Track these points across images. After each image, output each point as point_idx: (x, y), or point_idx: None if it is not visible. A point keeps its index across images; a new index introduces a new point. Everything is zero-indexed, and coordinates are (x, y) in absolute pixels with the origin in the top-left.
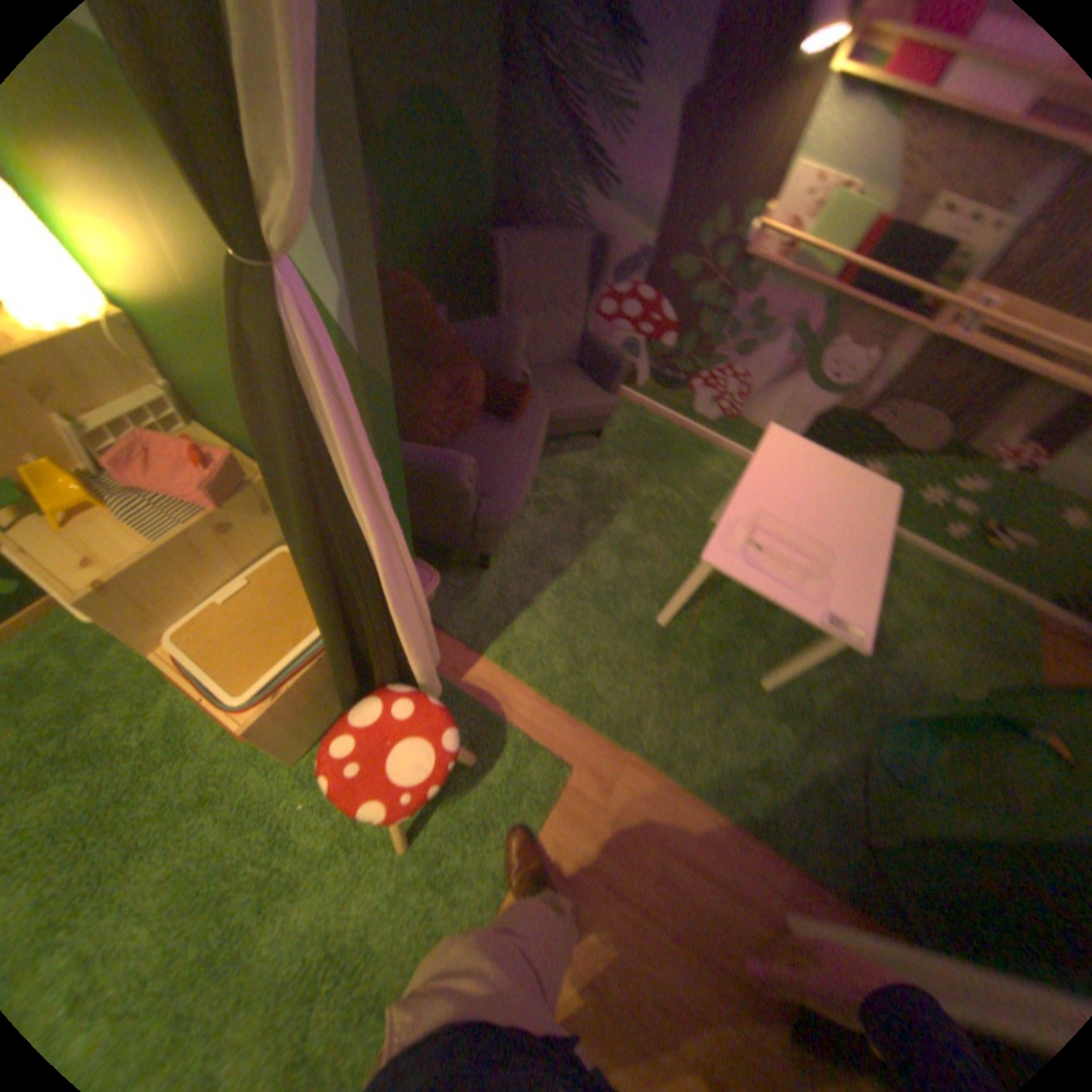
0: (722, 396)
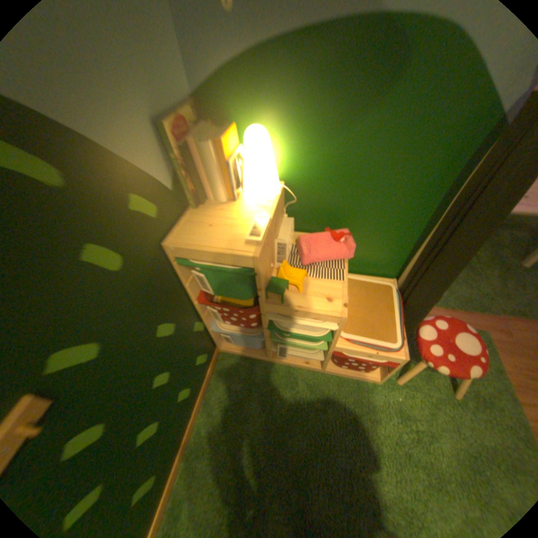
0: None
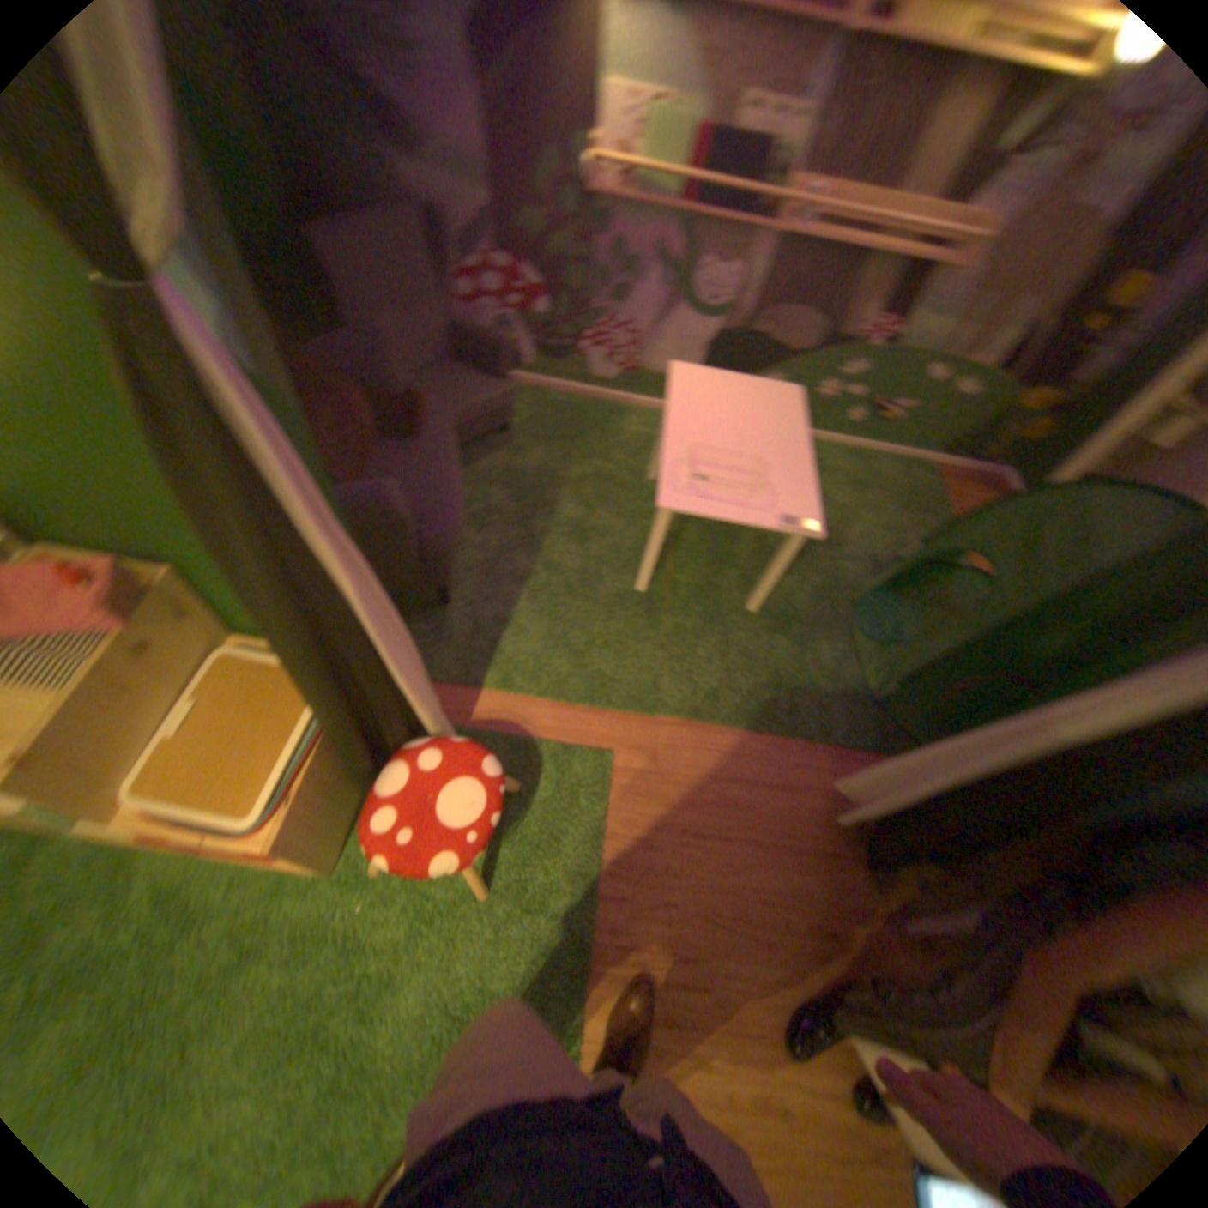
0: (613, 352)
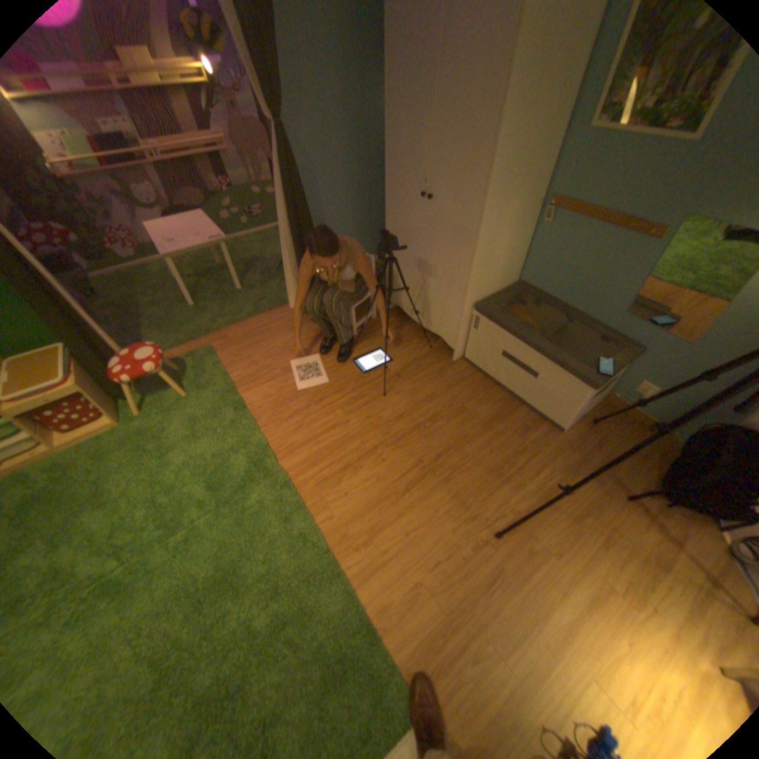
0: (123, 242)
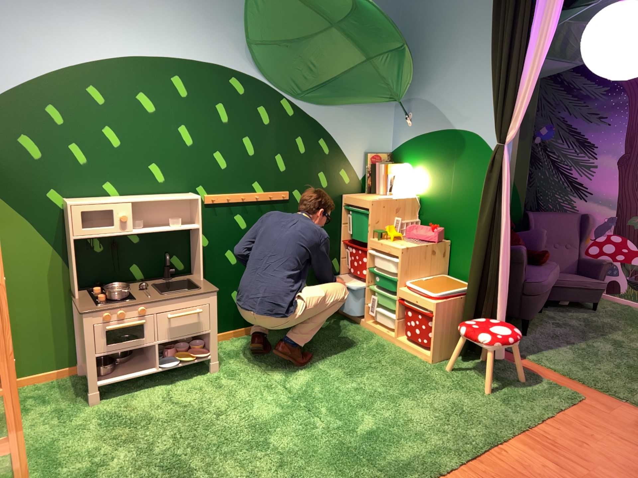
0: None
